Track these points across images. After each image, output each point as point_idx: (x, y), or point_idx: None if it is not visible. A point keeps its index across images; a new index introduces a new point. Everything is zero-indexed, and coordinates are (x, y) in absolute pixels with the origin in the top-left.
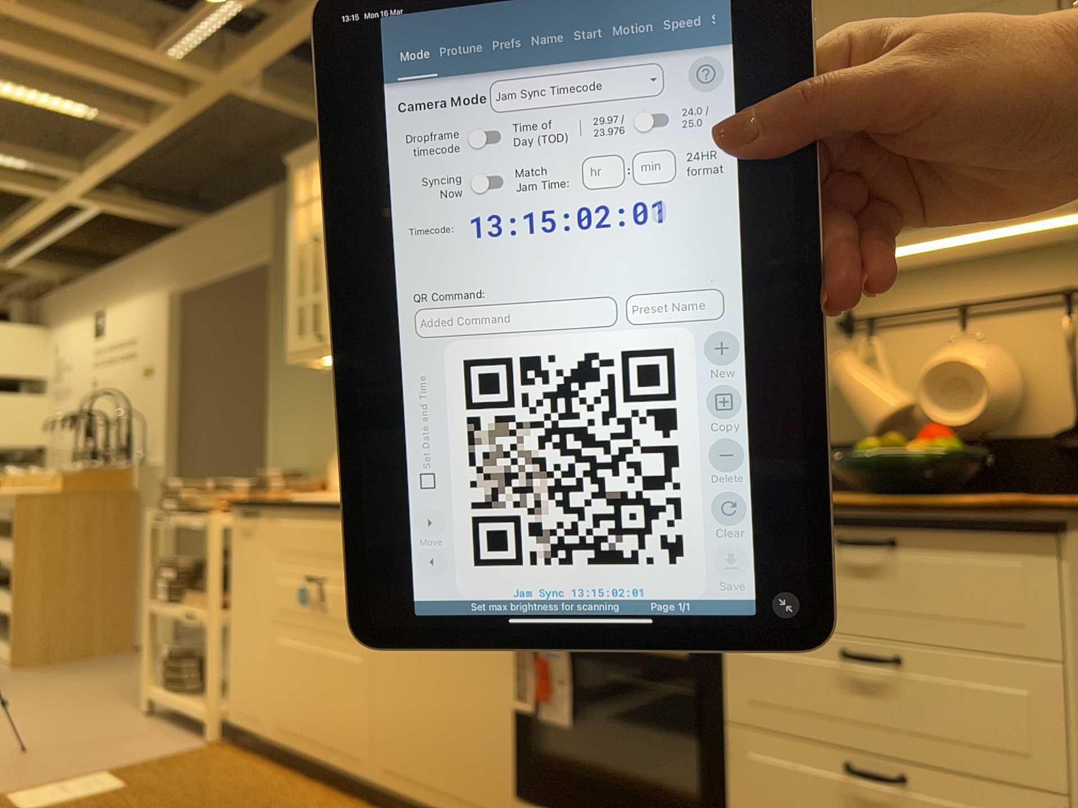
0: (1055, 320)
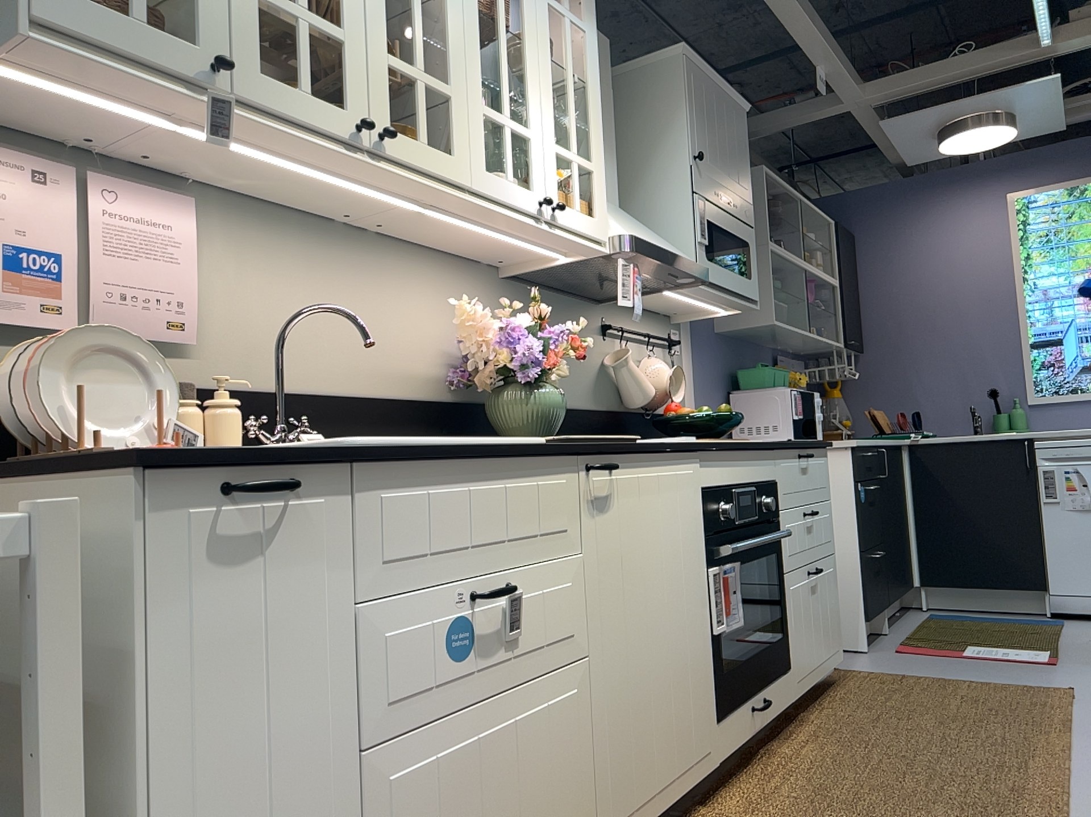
0: (663, 354)
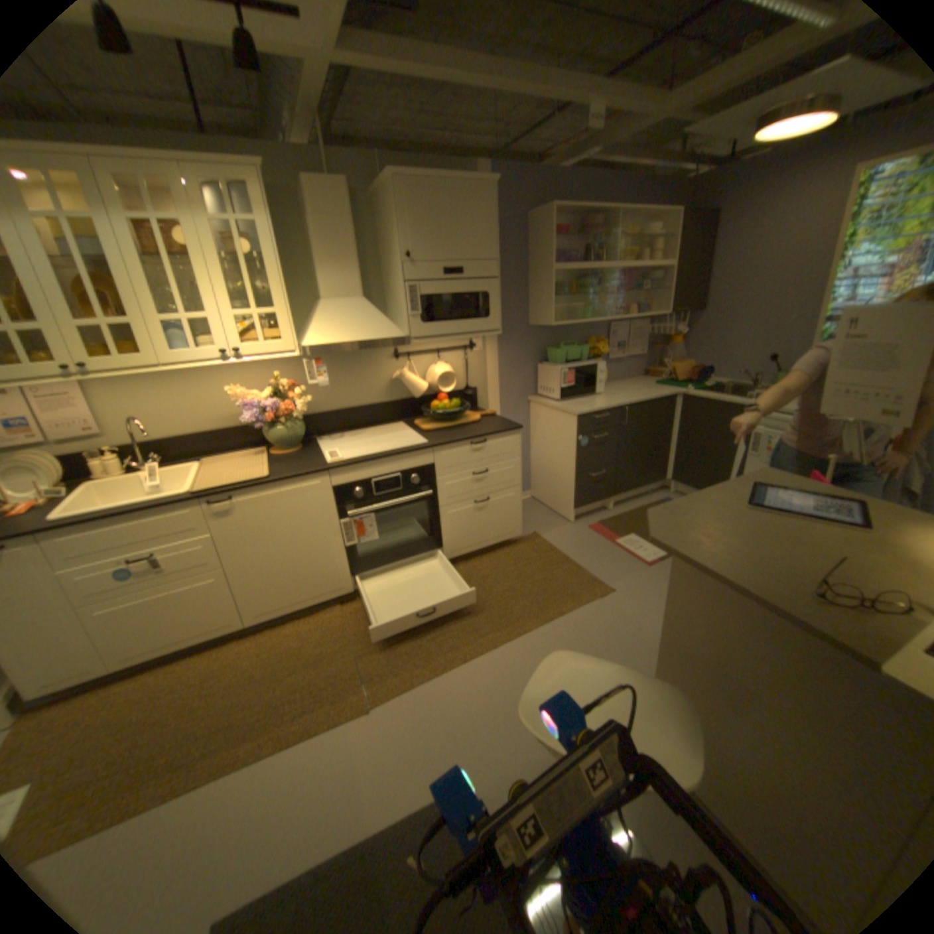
0: (459, 357)
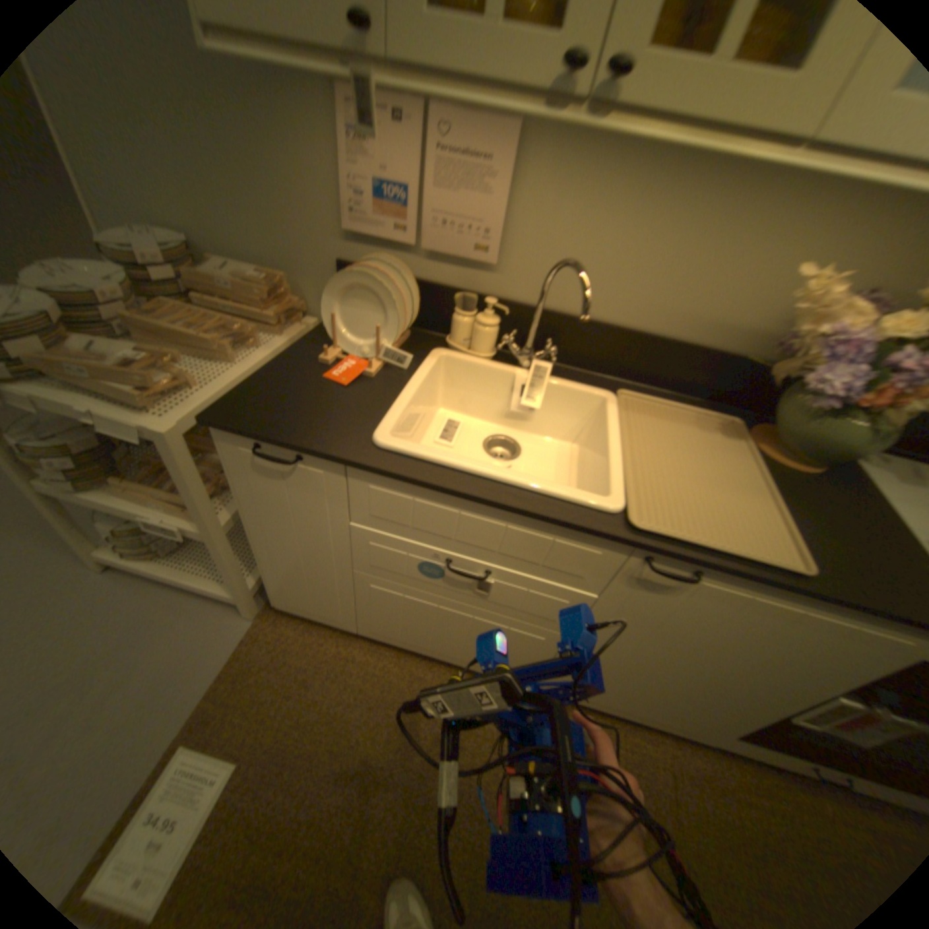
0: None
